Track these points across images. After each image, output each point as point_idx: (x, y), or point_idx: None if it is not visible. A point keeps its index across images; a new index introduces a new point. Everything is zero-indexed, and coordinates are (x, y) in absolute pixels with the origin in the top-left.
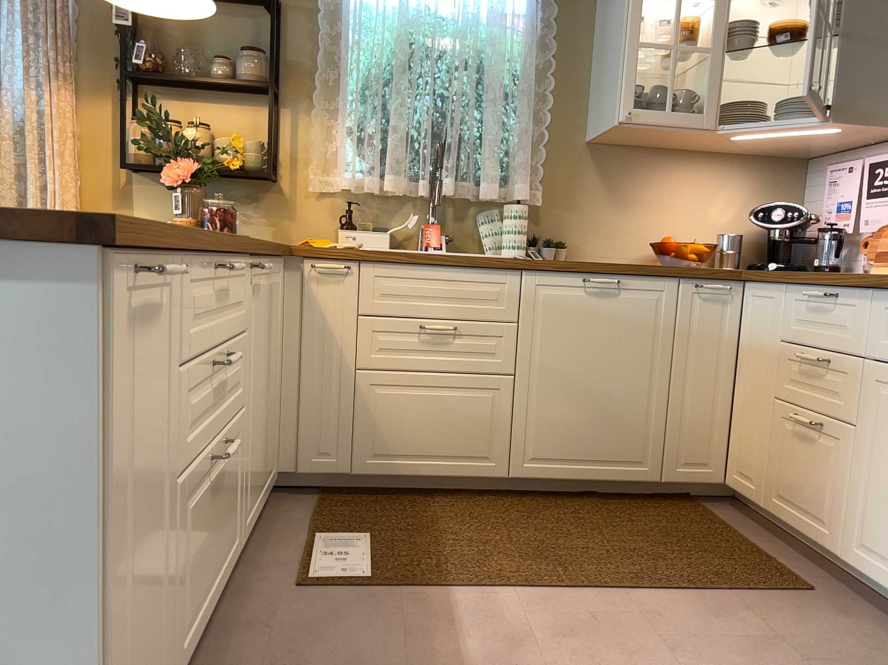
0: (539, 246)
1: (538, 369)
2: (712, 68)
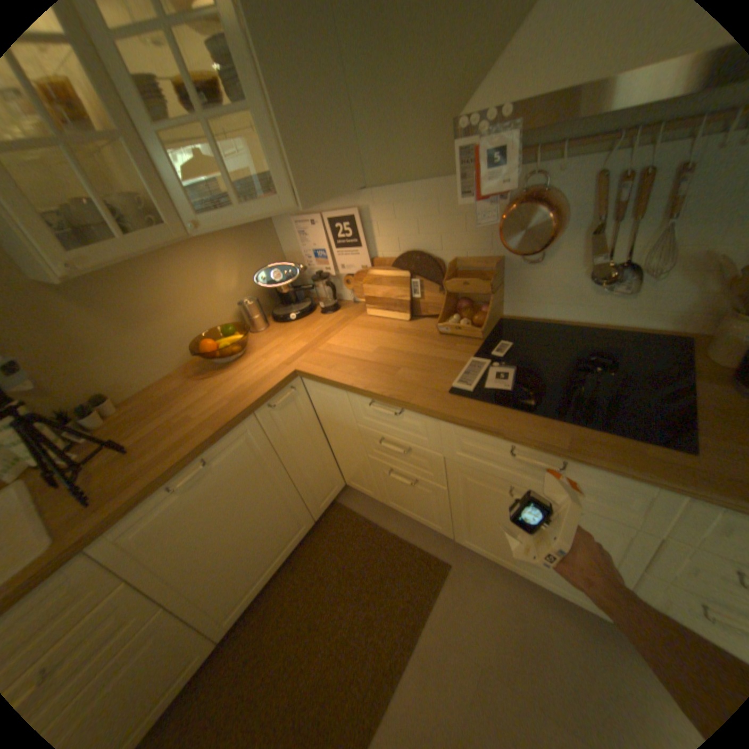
0: (72, 416)
1: (179, 582)
2: (137, 161)
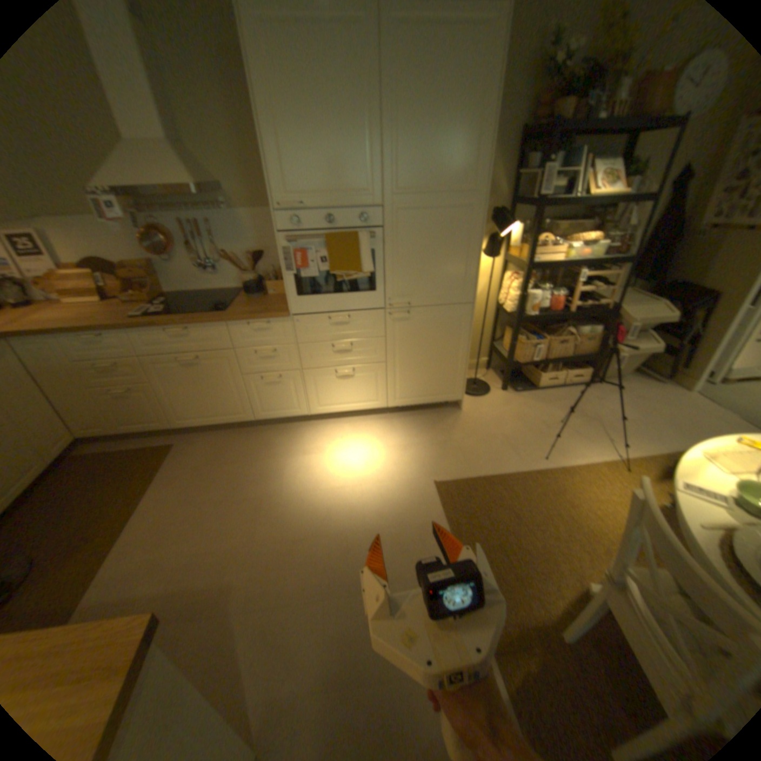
0: None
1: None
2: None
